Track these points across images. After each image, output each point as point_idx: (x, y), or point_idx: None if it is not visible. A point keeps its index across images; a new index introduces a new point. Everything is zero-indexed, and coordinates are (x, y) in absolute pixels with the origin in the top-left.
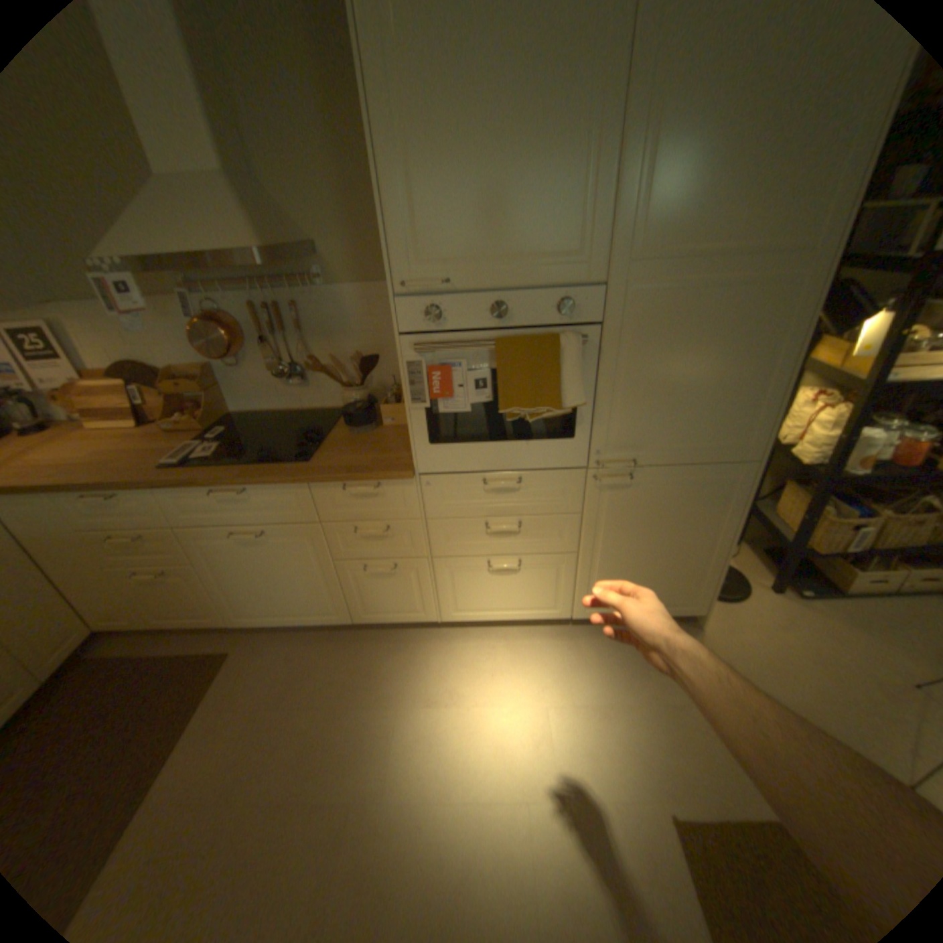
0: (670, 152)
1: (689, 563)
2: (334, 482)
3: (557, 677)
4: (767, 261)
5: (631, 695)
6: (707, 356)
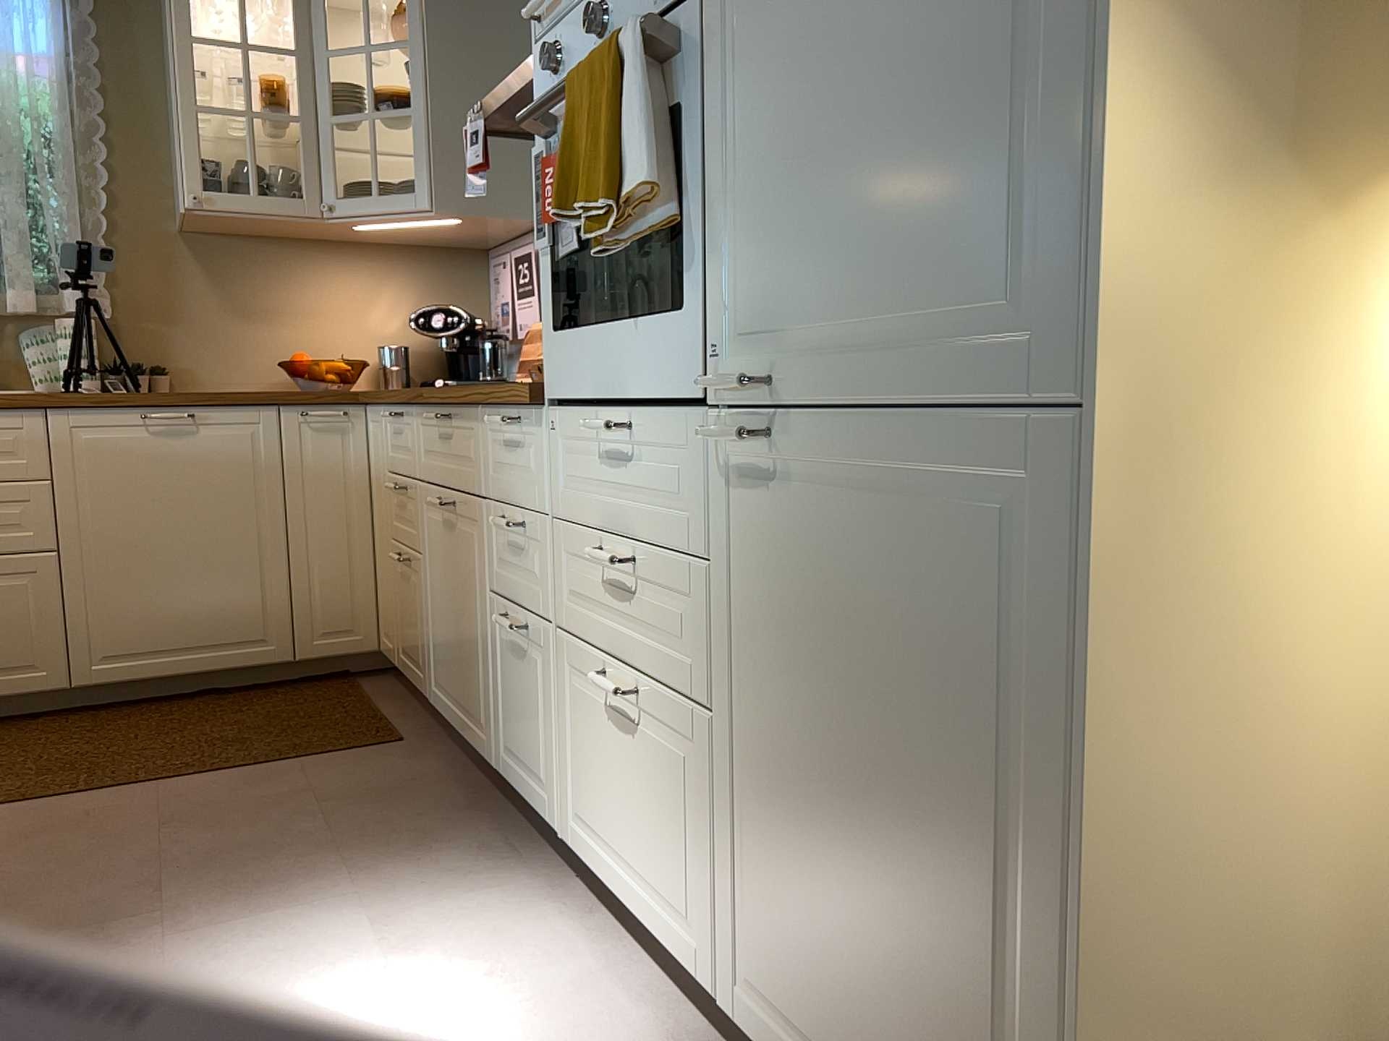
0: None
1: (968, 939)
2: (485, 403)
3: None
4: None
5: None
6: None
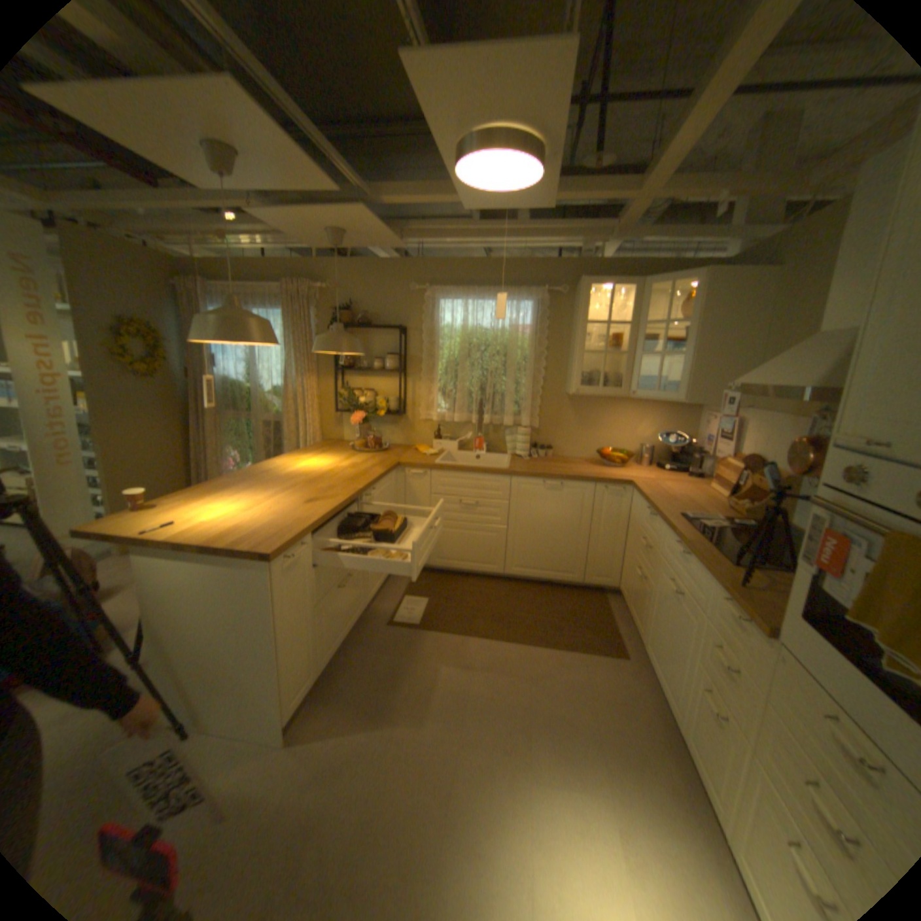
0: None
1: None
2: (723, 589)
3: None
4: None
5: None
6: None
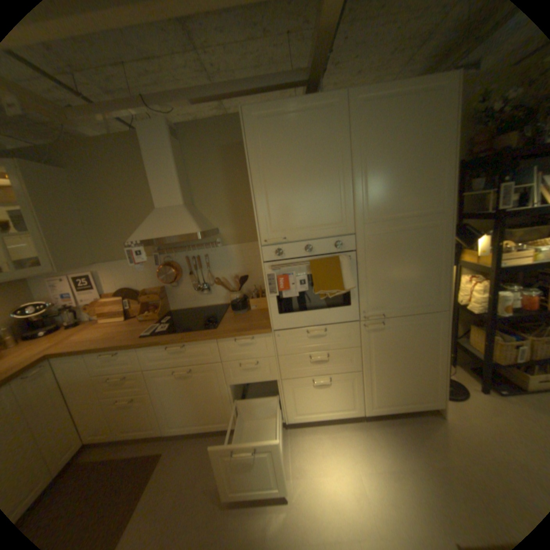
0: (373, 183)
1: (427, 373)
2: (230, 337)
3: (363, 455)
4: (424, 219)
5: (412, 463)
6: (408, 261)
